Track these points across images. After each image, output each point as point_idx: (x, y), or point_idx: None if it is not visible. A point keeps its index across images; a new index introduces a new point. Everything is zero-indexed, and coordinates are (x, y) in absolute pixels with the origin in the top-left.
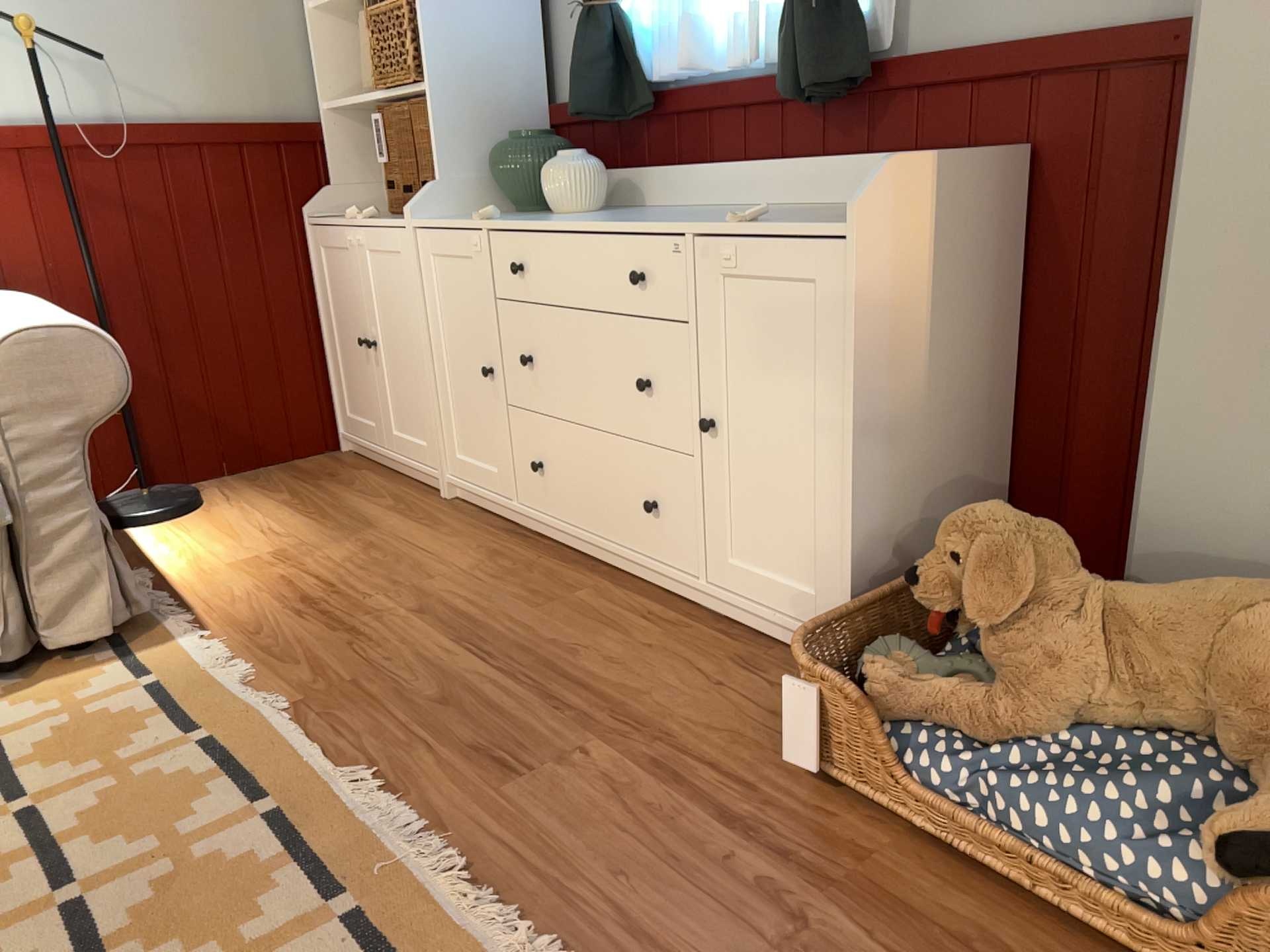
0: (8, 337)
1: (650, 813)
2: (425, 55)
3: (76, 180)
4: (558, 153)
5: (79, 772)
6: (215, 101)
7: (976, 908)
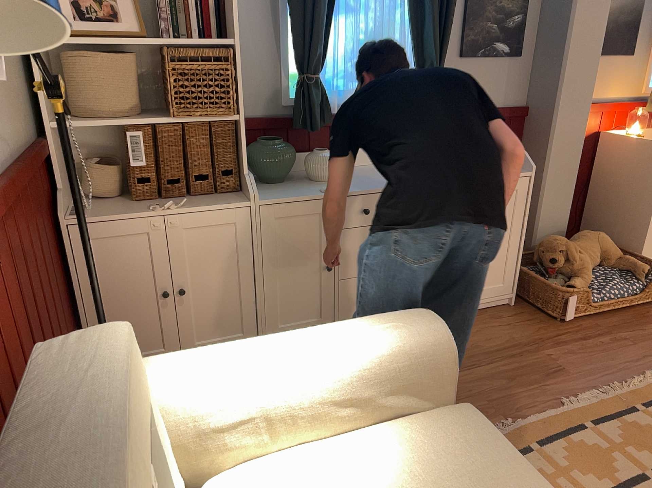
0: (440, 332)
1: (582, 350)
2: (240, 98)
3: (2, 240)
4: (293, 149)
5: (565, 486)
6: (13, 131)
7: (614, 318)
